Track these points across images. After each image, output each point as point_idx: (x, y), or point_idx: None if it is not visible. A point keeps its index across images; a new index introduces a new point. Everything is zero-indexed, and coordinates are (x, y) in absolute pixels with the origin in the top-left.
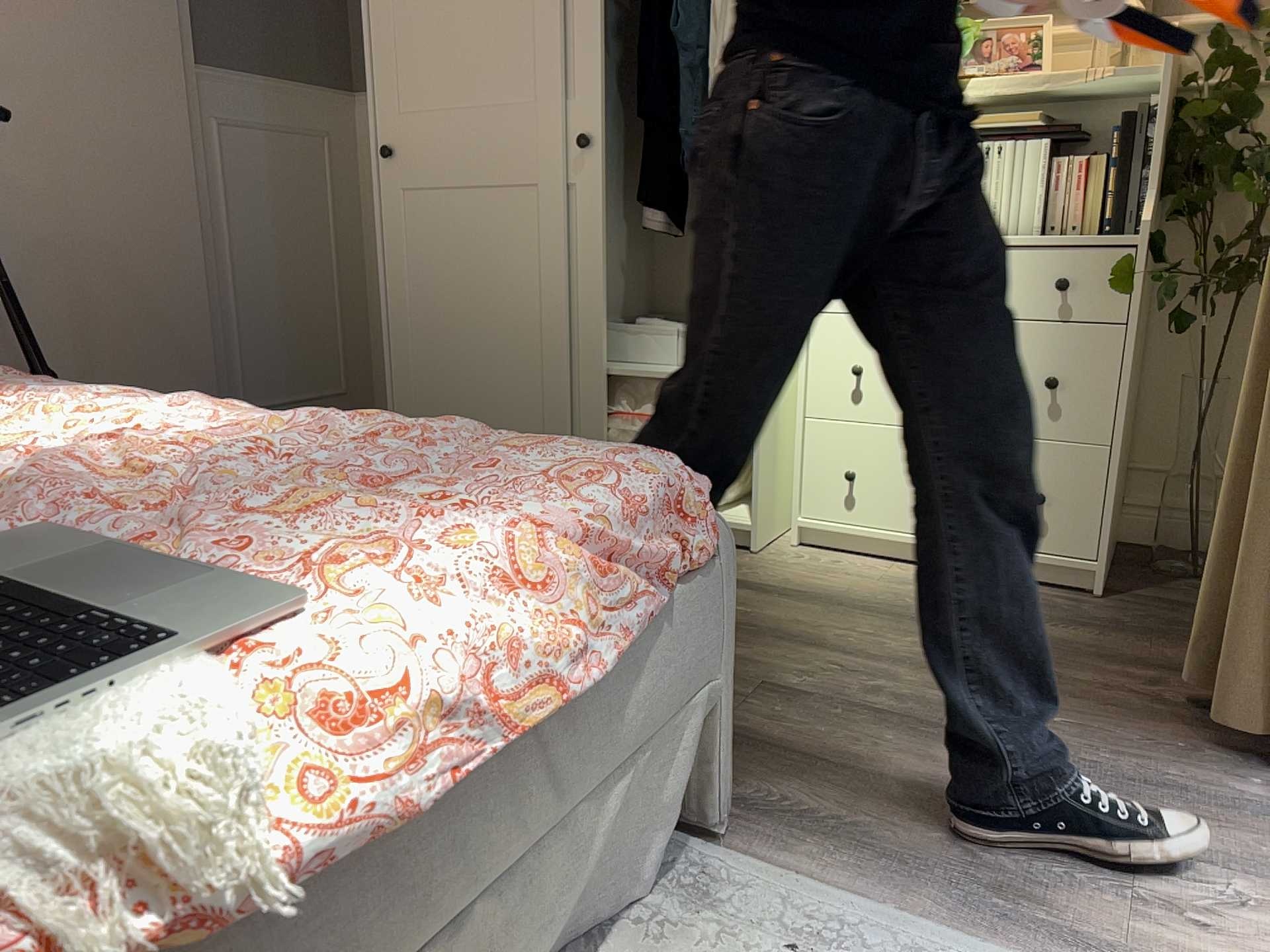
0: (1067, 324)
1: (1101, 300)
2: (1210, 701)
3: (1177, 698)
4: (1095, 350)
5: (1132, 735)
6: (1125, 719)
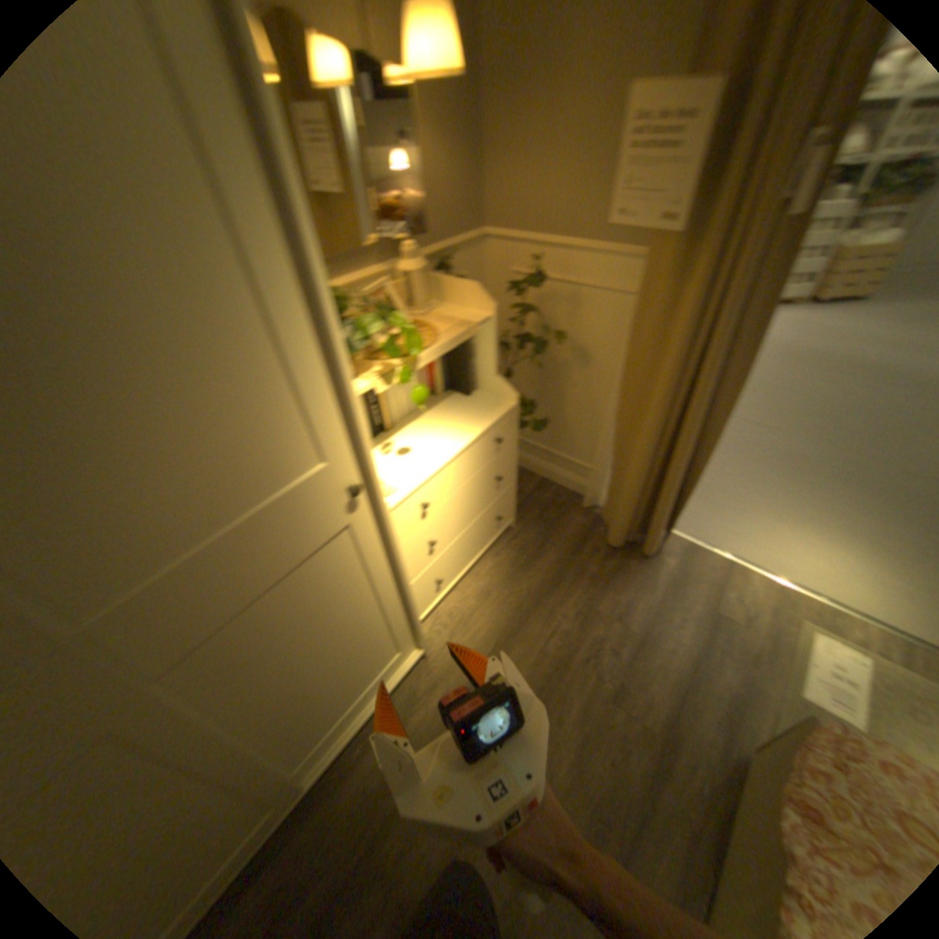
0: (500, 453)
1: (509, 435)
2: (607, 539)
3: (605, 547)
4: (508, 454)
5: (635, 574)
6: (623, 570)
